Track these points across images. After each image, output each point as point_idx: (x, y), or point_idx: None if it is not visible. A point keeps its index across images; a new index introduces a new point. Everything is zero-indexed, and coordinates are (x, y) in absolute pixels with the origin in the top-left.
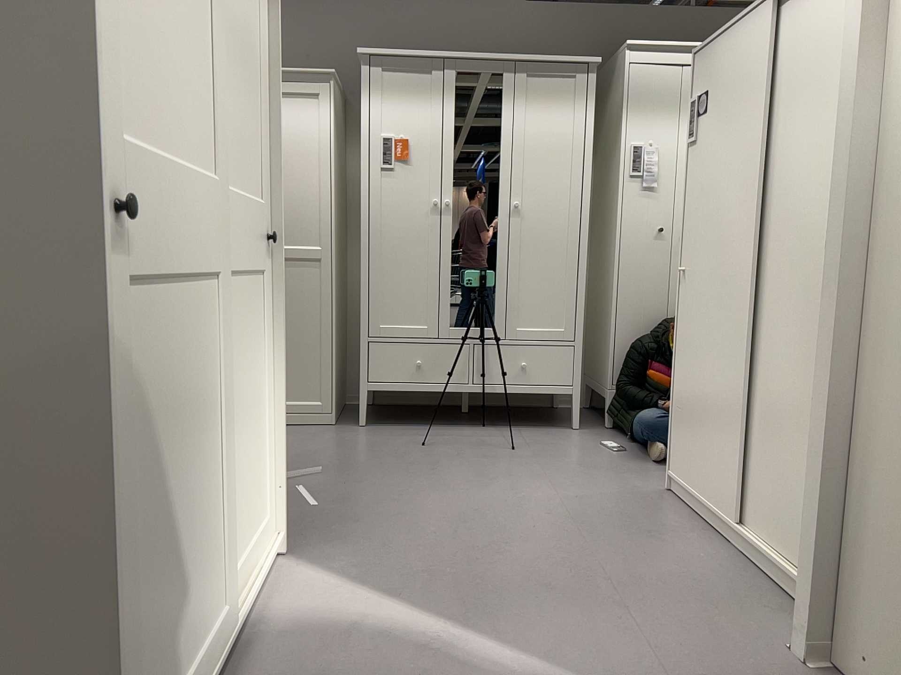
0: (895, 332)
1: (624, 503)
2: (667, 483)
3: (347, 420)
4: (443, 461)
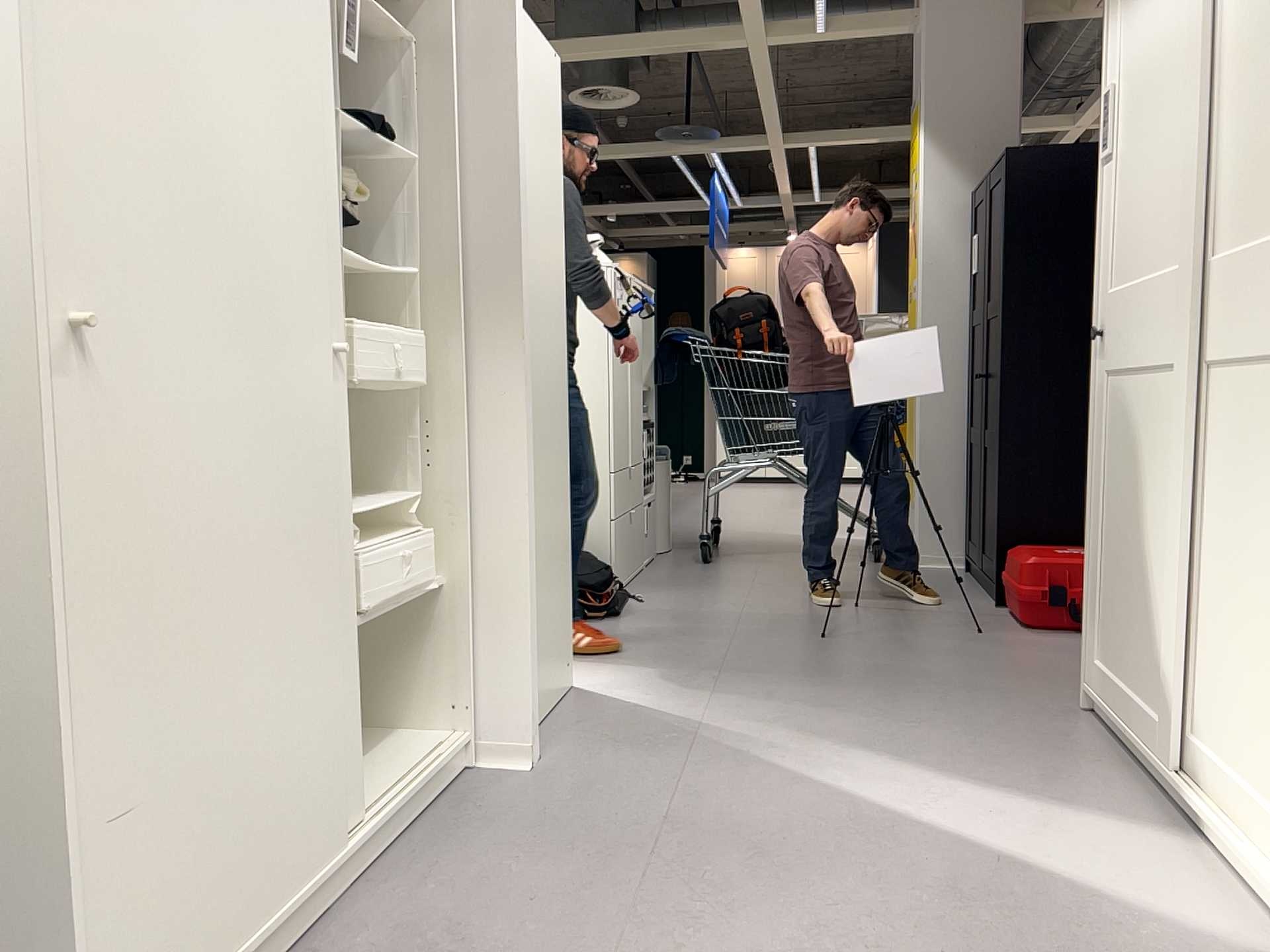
0: (526, 409)
1: None
2: None
3: None
4: None
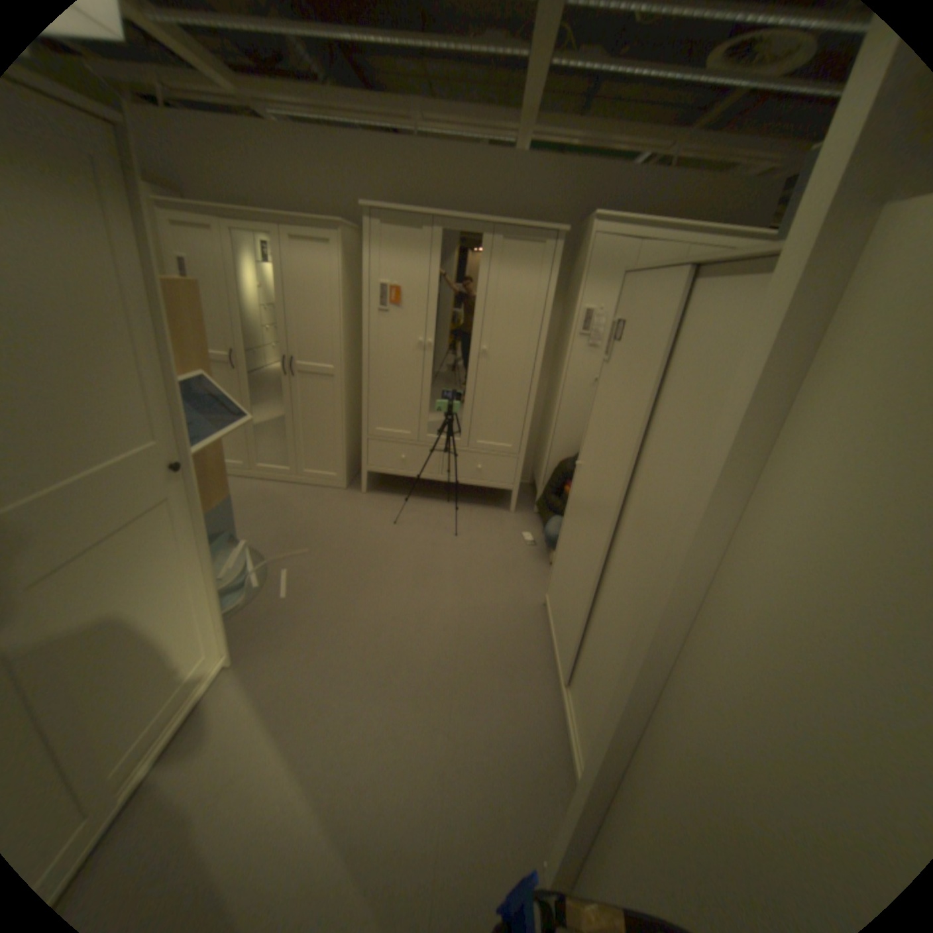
0: (661, 769)
1: (505, 618)
2: (544, 599)
3: (357, 484)
4: (400, 546)
